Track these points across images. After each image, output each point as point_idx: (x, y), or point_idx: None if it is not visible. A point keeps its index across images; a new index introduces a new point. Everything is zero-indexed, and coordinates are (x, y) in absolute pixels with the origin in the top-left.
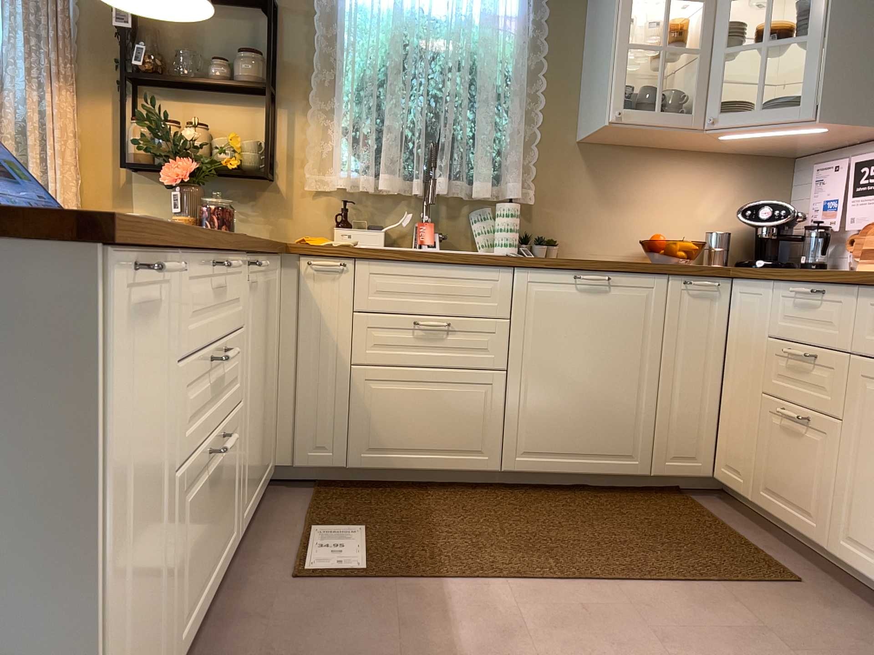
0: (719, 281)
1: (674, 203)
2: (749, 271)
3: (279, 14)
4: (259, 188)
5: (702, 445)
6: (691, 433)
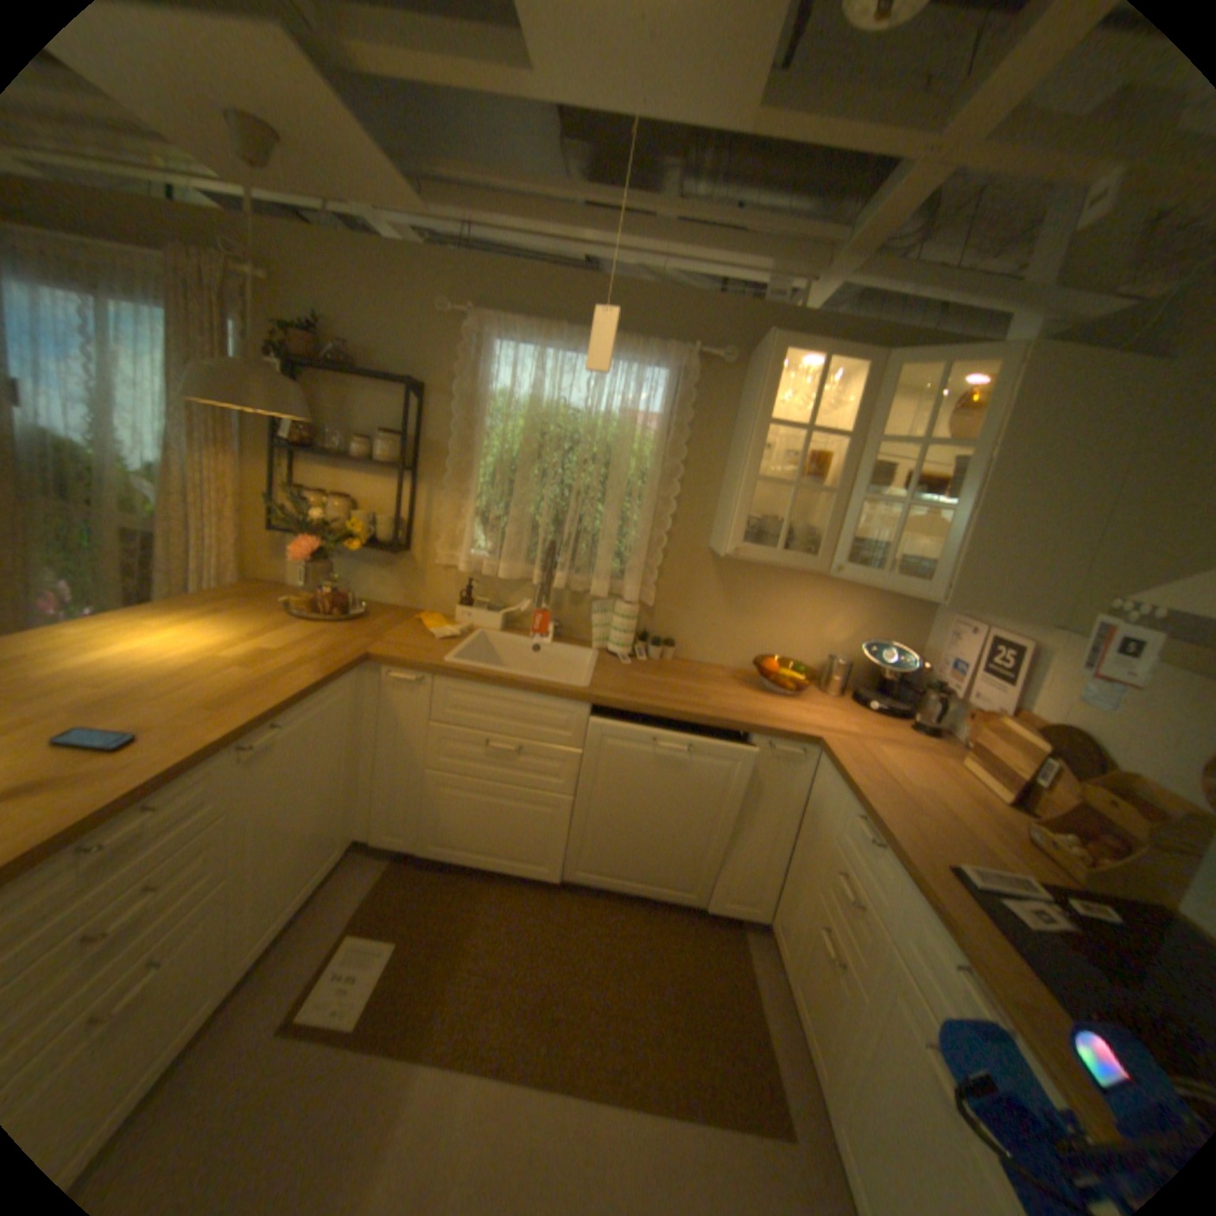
0: (807, 749)
1: (802, 620)
2: (834, 759)
3: (422, 393)
4: (394, 557)
5: (765, 898)
6: (755, 885)
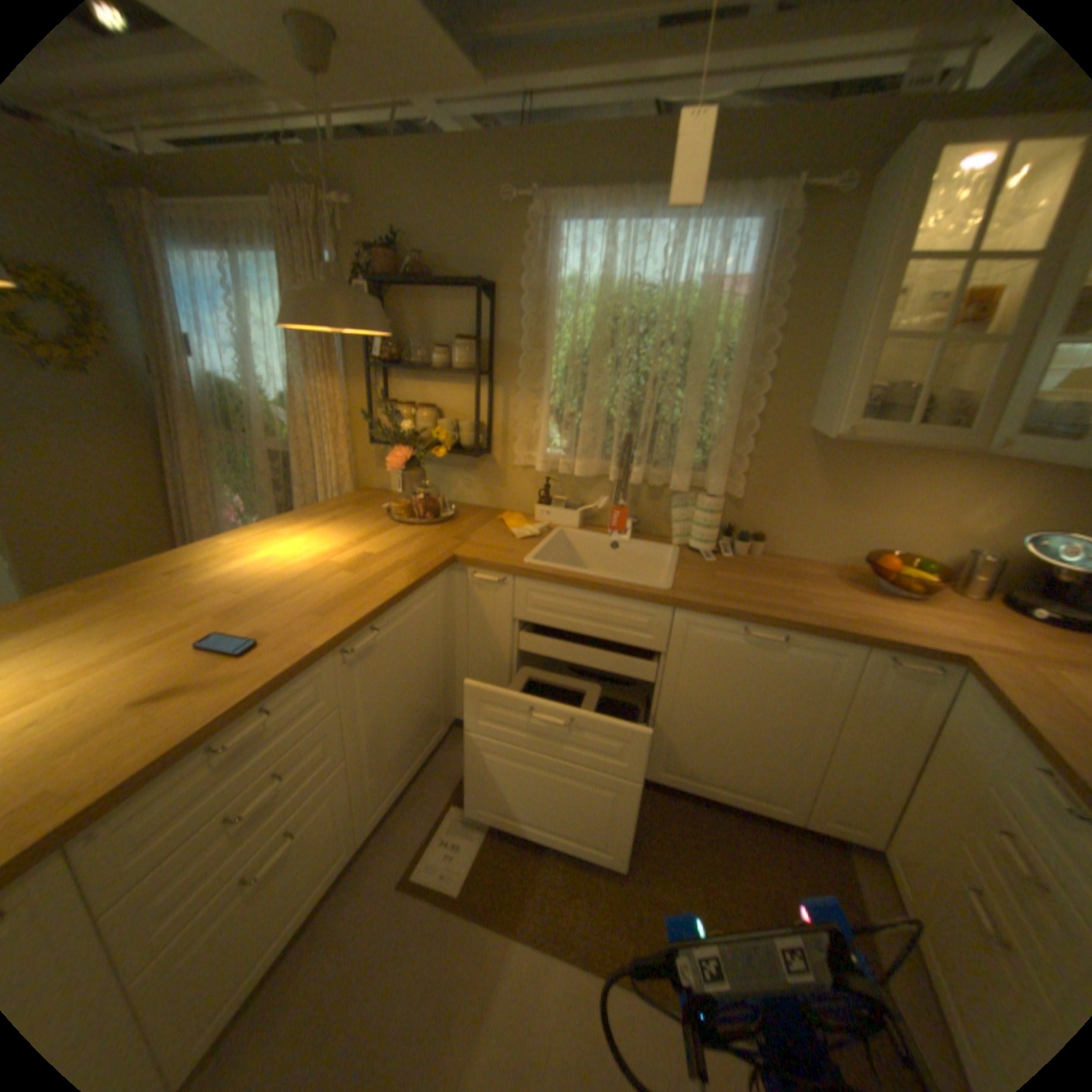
0: (949, 669)
1: (935, 508)
2: (993, 686)
3: (494, 292)
4: (479, 460)
5: (879, 825)
6: (867, 810)
